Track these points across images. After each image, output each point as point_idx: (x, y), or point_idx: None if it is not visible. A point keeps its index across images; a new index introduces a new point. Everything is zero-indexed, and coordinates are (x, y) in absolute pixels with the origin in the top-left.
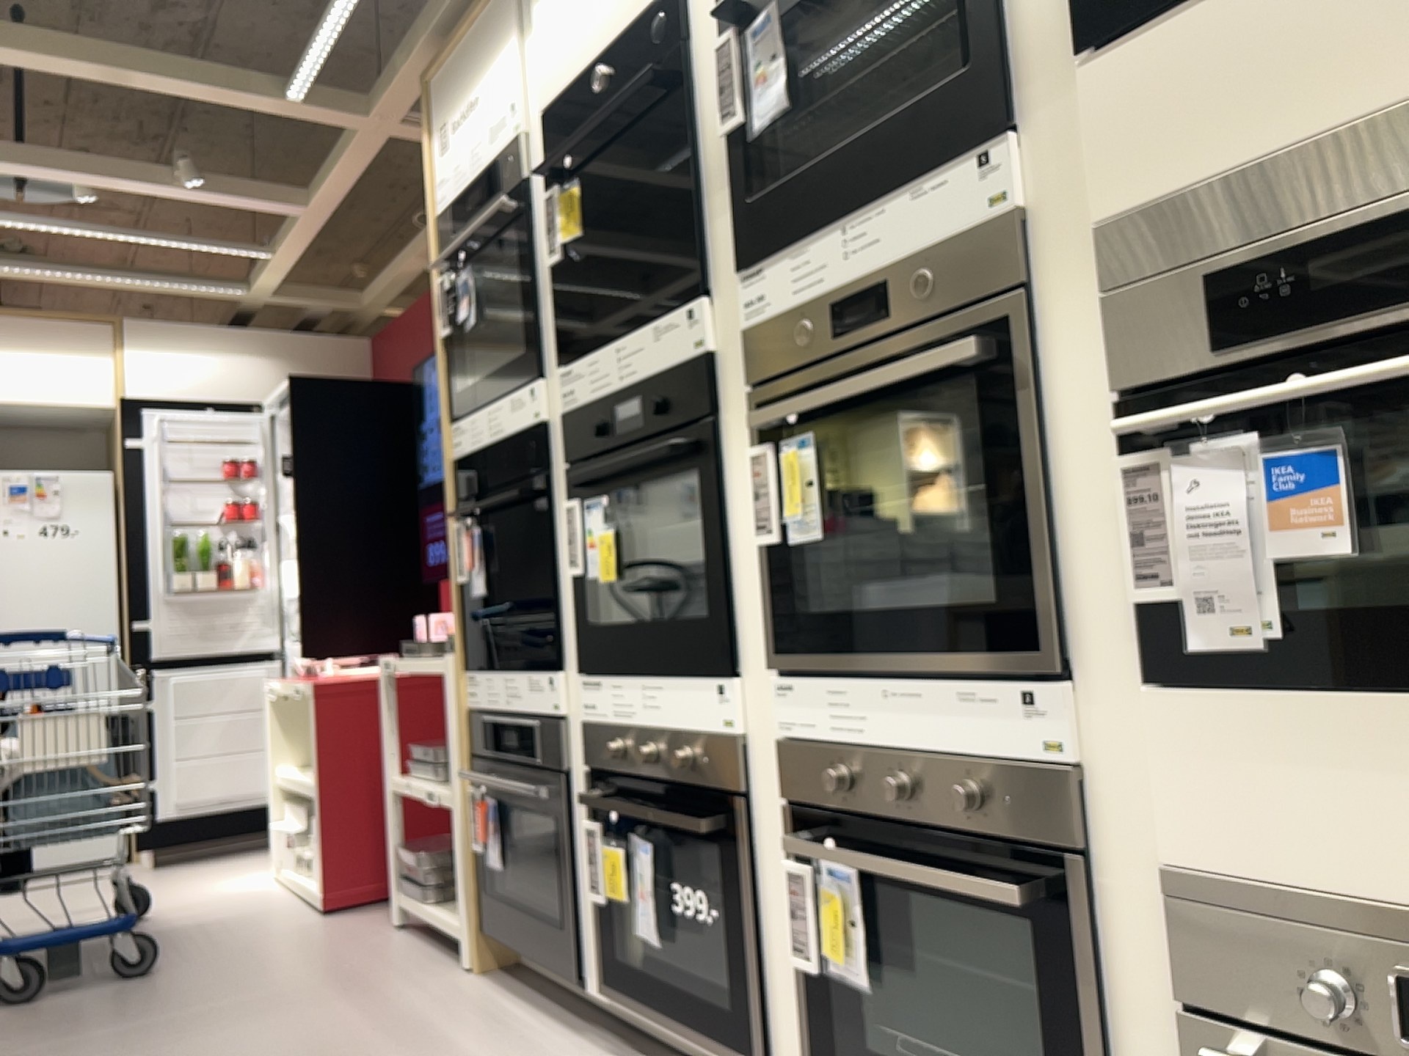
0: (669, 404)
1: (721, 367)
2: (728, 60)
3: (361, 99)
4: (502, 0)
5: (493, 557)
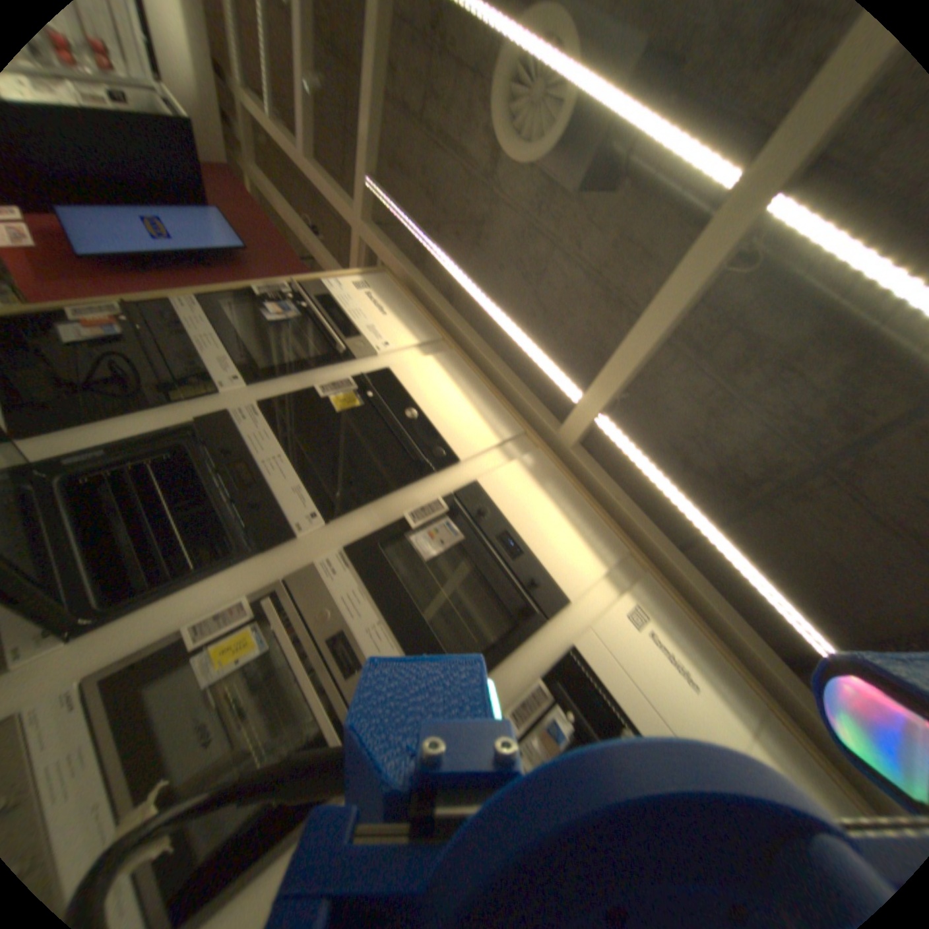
0: (255, 511)
1: (287, 550)
2: (434, 512)
3: (367, 220)
4: (429, 334)
5: (96, 348)
